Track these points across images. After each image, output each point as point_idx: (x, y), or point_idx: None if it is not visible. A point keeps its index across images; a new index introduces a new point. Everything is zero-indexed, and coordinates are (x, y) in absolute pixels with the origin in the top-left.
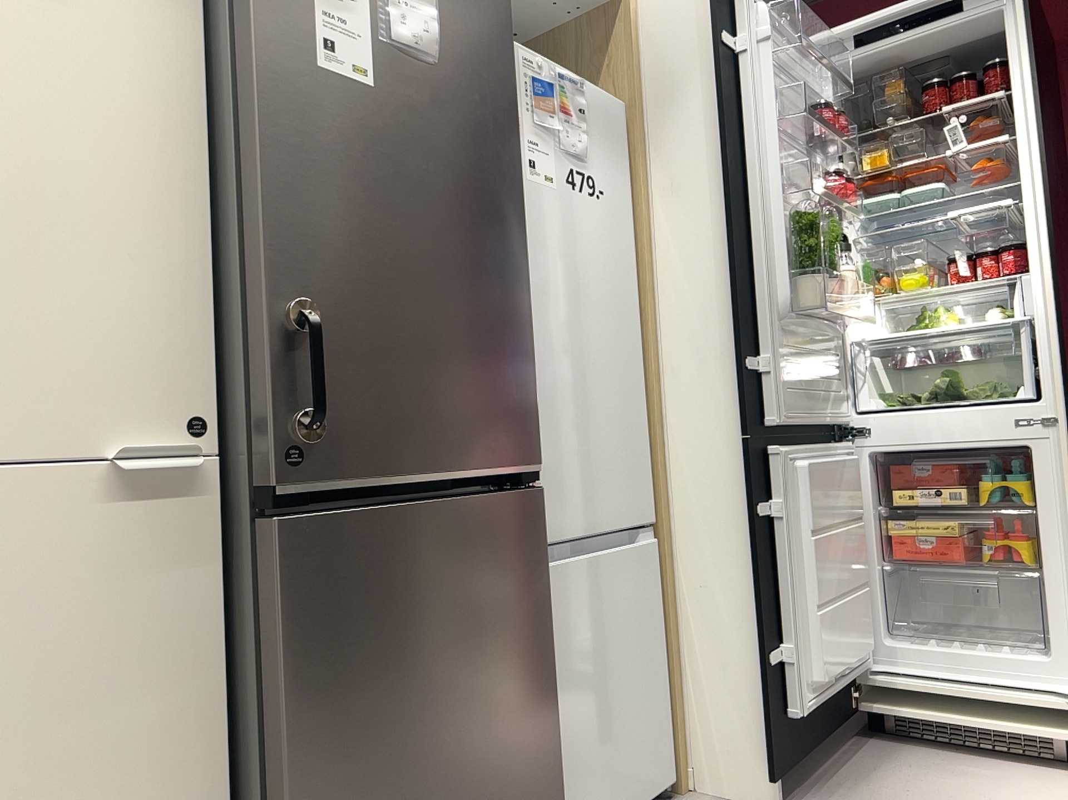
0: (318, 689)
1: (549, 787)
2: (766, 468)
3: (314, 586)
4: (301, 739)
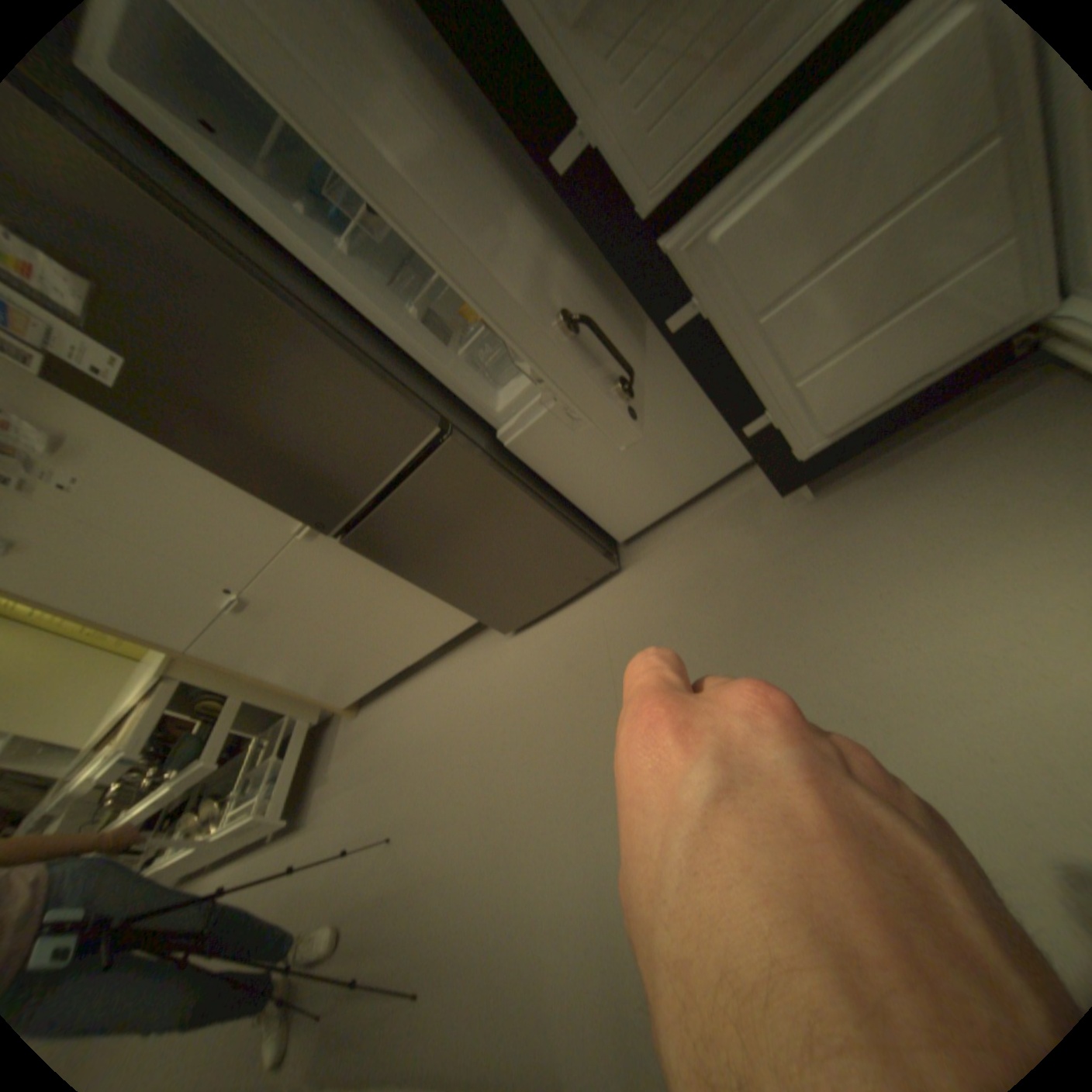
0: (409, 567)
1: (572, 536)
2: (664, 265)
3: (375, 547)
4: (418, 578)
